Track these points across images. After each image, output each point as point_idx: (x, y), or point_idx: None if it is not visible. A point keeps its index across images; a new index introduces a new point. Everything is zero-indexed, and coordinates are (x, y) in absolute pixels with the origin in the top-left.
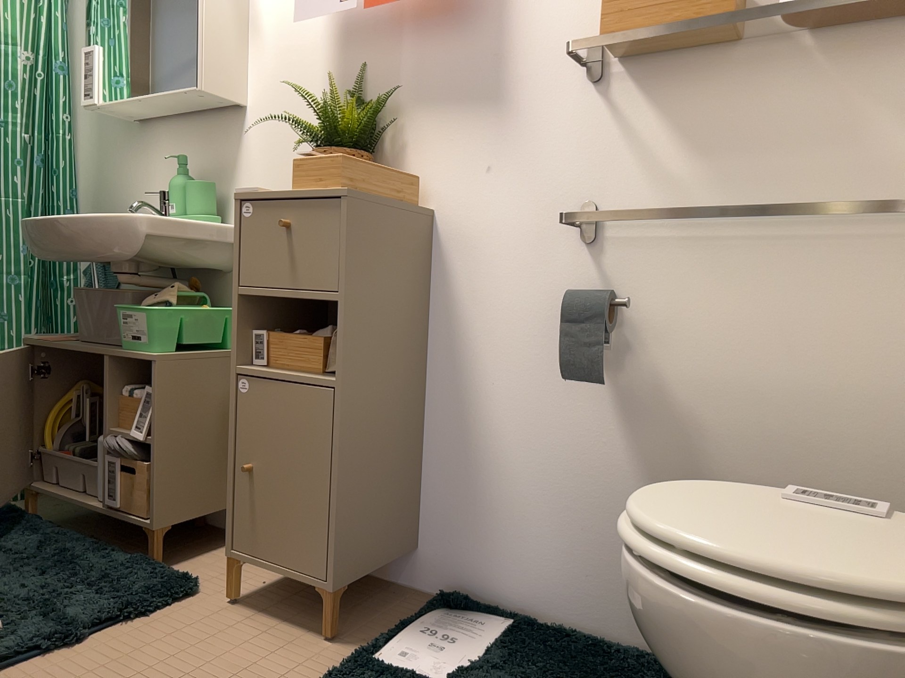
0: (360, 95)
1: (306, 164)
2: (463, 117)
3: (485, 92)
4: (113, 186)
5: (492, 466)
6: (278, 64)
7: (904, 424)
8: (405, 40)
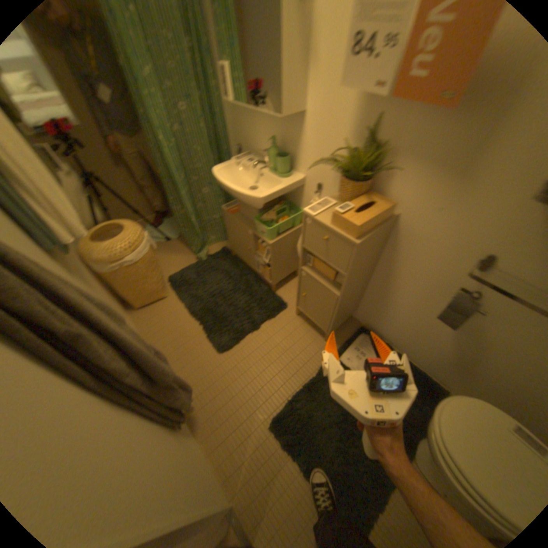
0: (377, 132)
1: (341, 217)
2: (439, 174)
3: (461, 166)
4: (242, 126)
5: (394, 308)
6: (328, 88)
7: None
8: (417, 104)
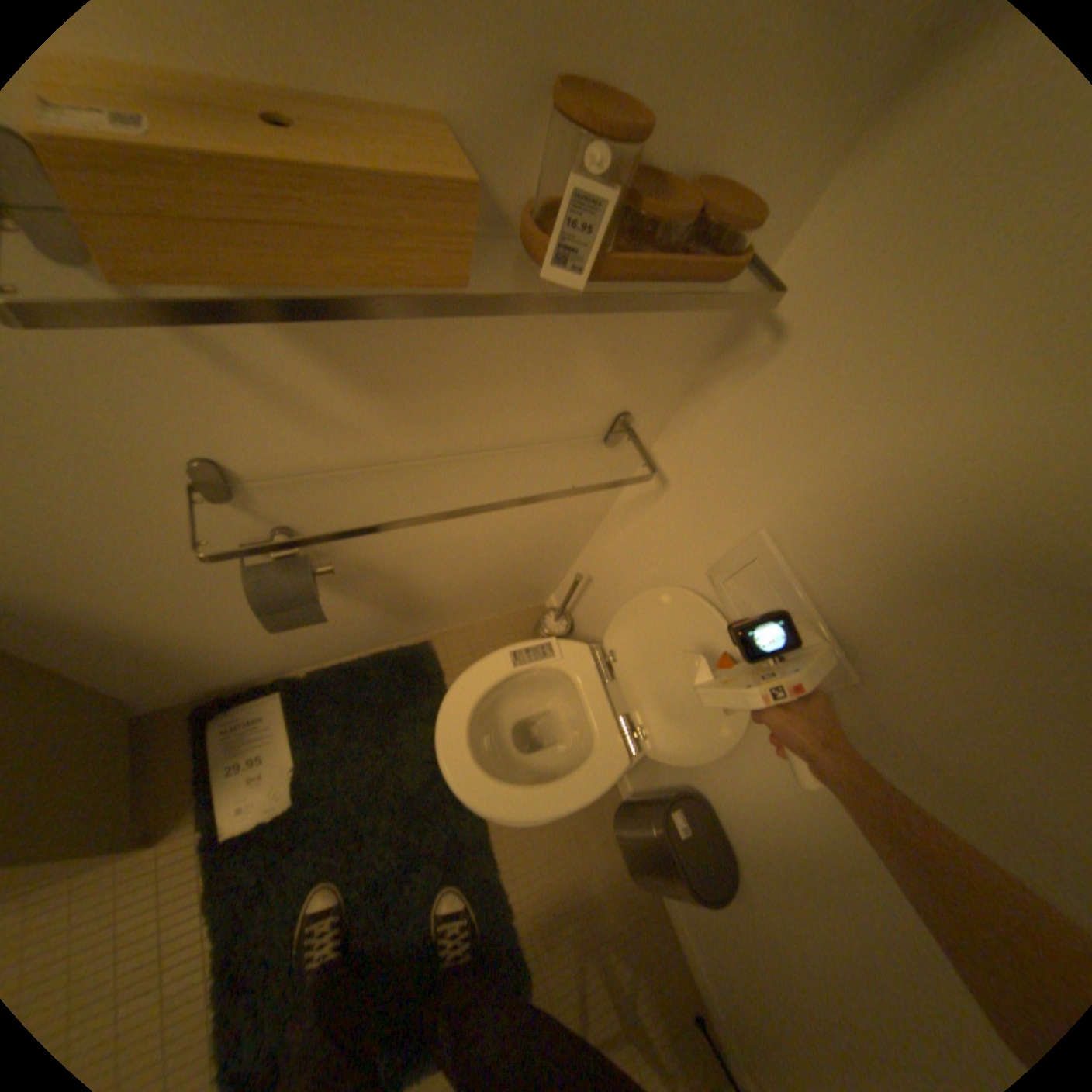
0: None
1: None
2: None
3: None
4: None
5: (187, 650)
6: None
7: (542, 530)
8: None
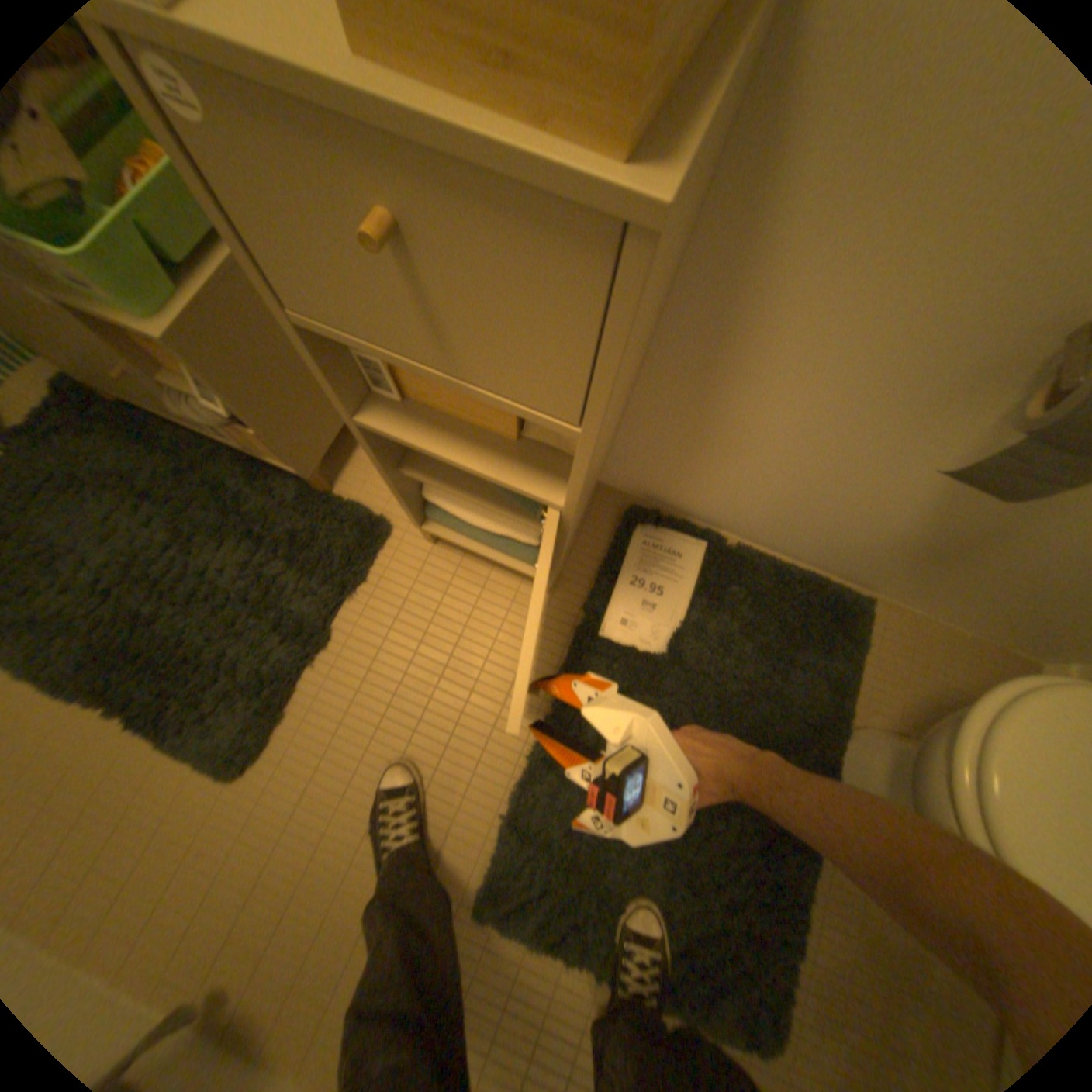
0: None
1: None
2: None
3: None
4: None
5: (729, 441)
6: None
7: None
8: None
